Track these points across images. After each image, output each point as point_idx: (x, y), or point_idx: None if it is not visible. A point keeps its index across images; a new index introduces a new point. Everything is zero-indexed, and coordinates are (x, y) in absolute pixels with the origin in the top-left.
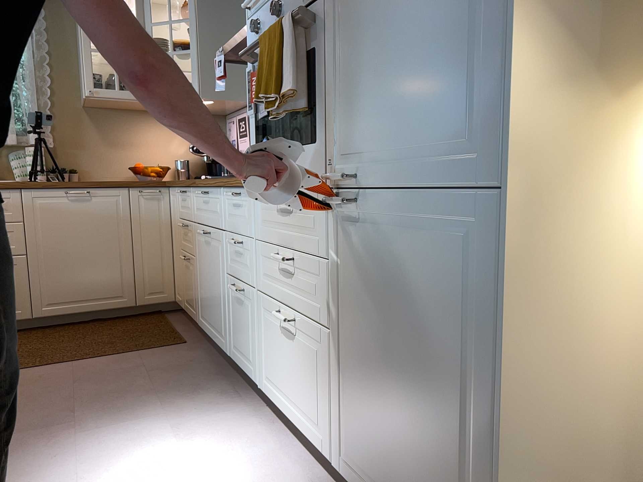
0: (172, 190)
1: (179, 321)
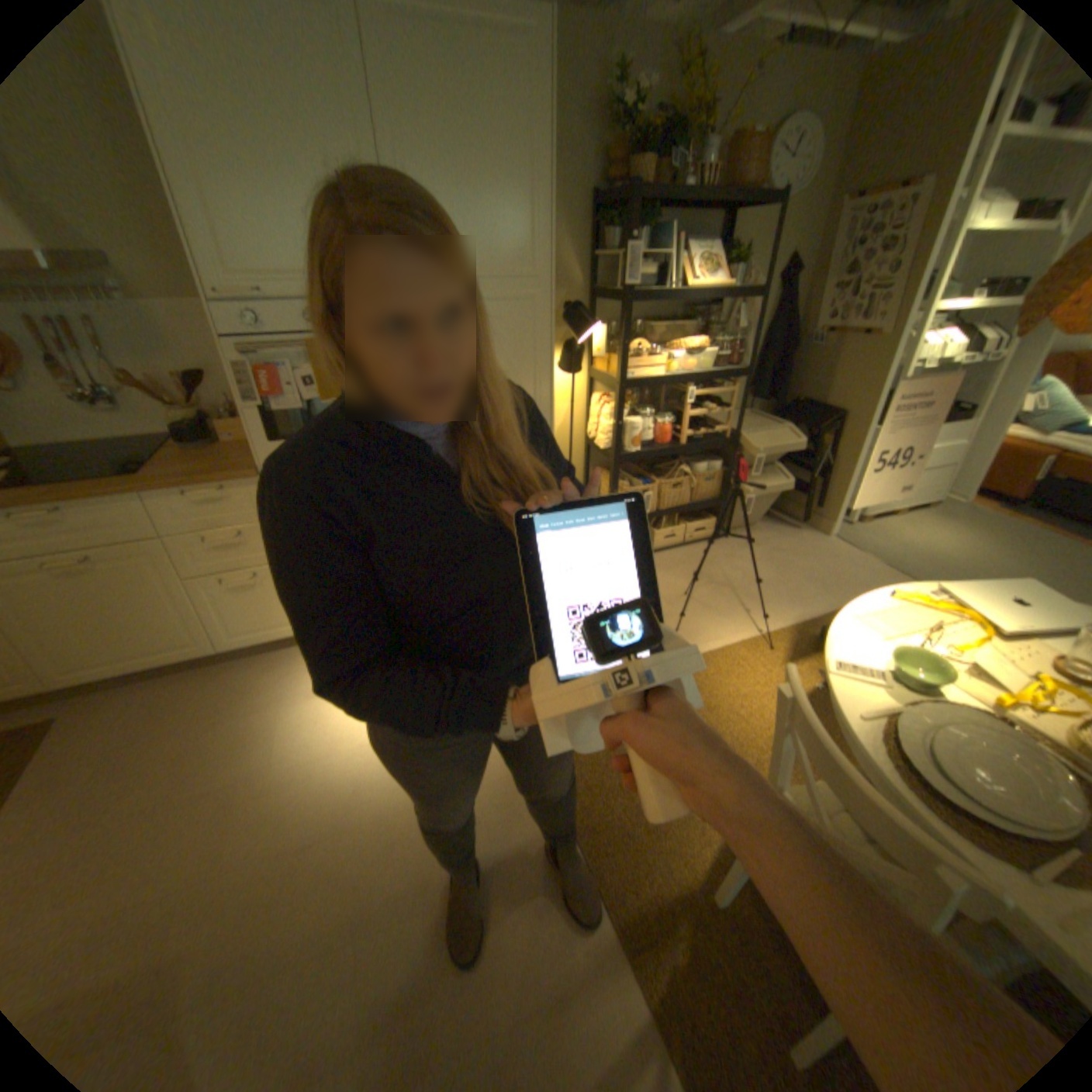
0: None
1: None
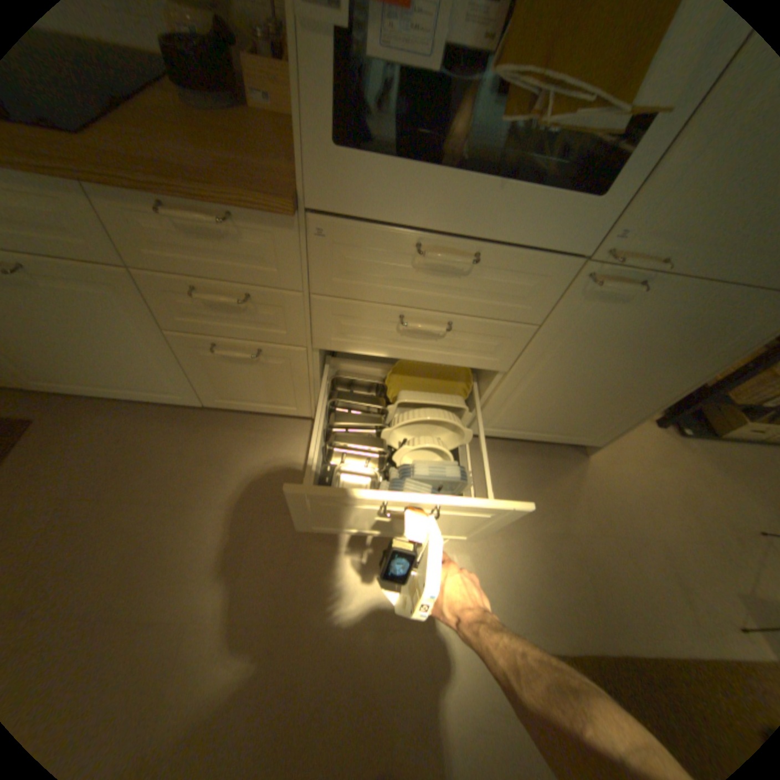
0: None
1: None
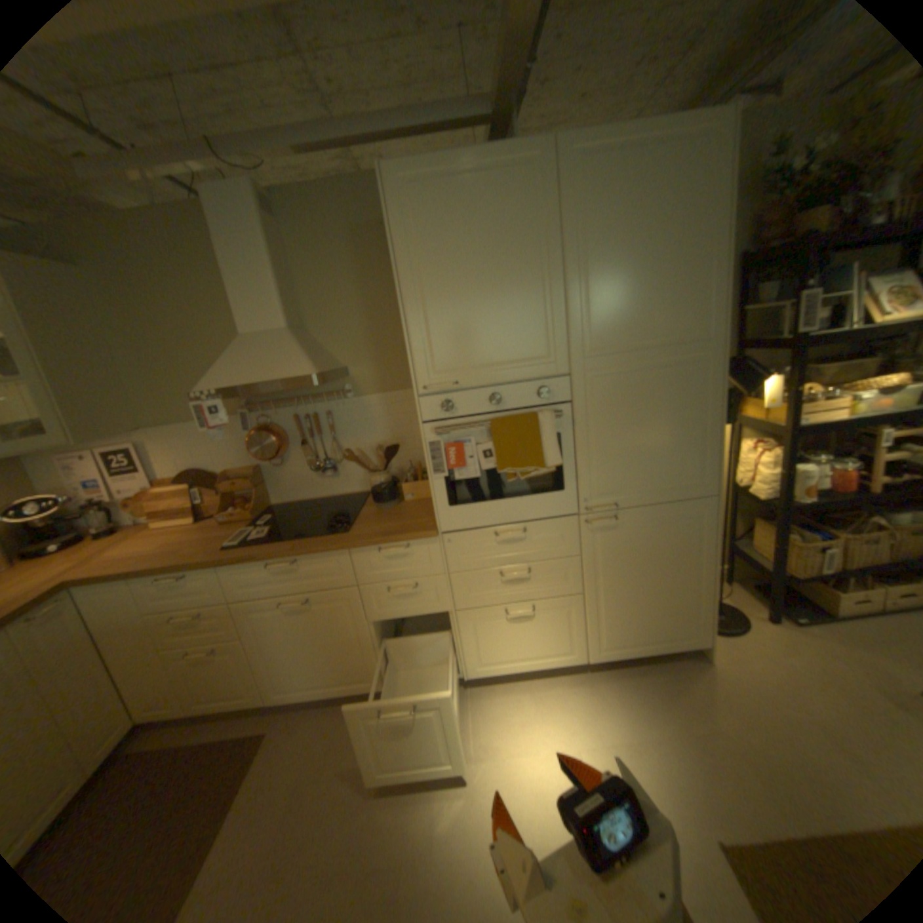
0: (101, 587)
1: (175, 737)
